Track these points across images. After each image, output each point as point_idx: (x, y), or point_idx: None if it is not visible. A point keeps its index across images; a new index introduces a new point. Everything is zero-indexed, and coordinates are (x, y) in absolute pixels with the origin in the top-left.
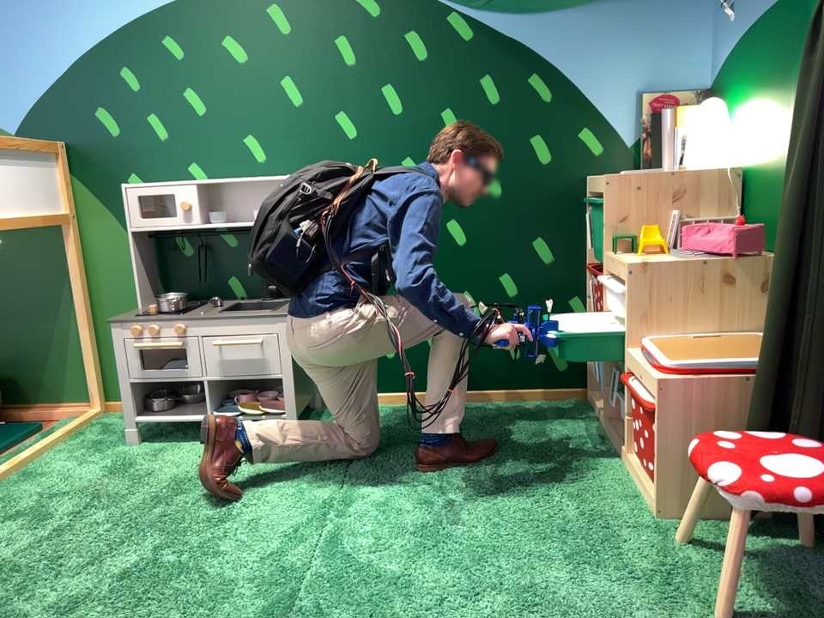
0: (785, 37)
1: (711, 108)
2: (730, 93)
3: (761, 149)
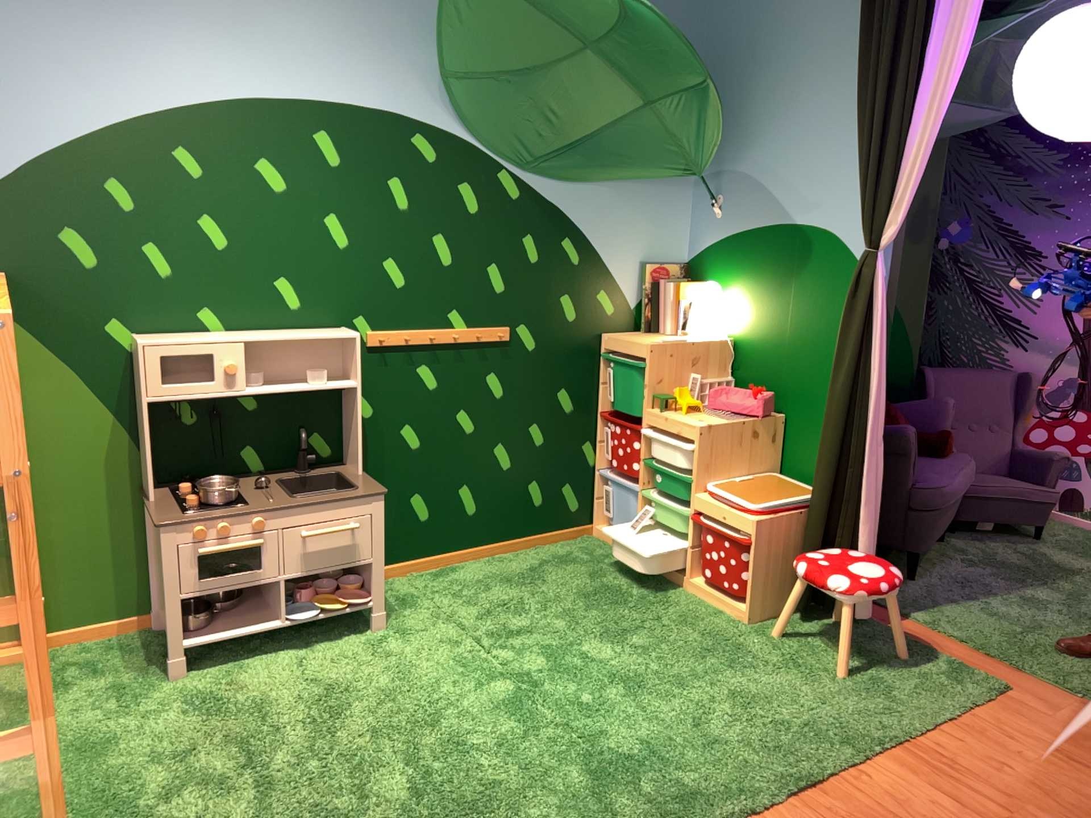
0: (778, 258)
1: (710, 292)
2: (712, 277)
3: (750, 331)
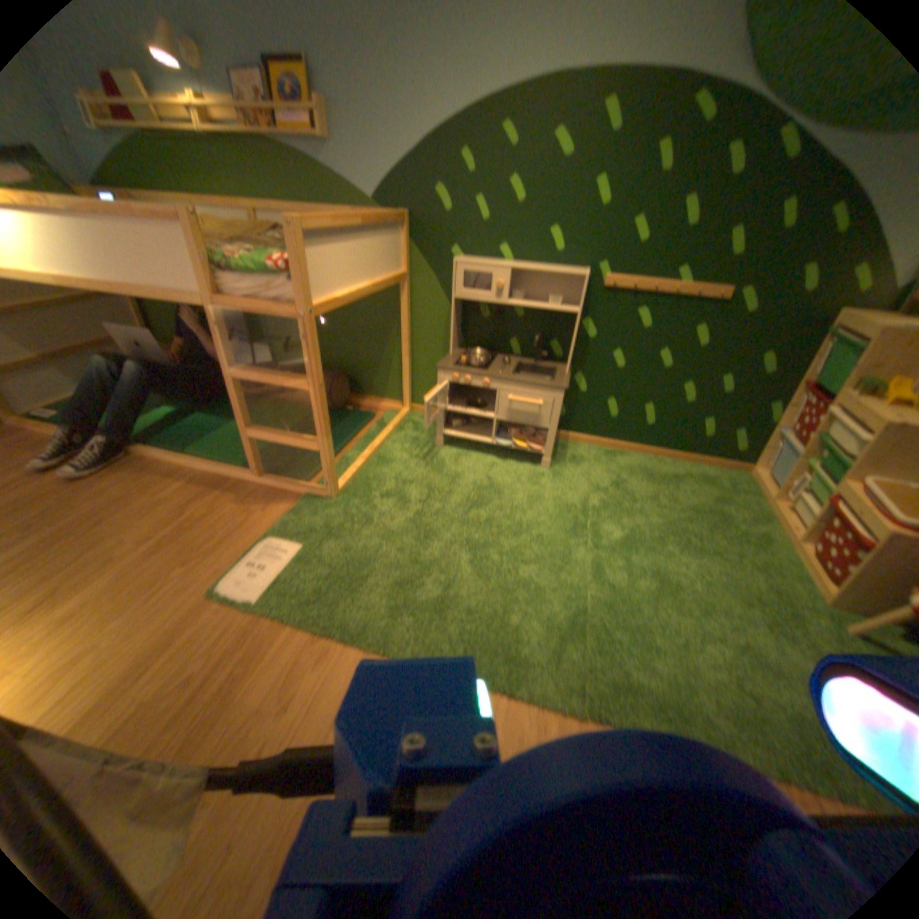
0: None
1: None
2: None
3: None
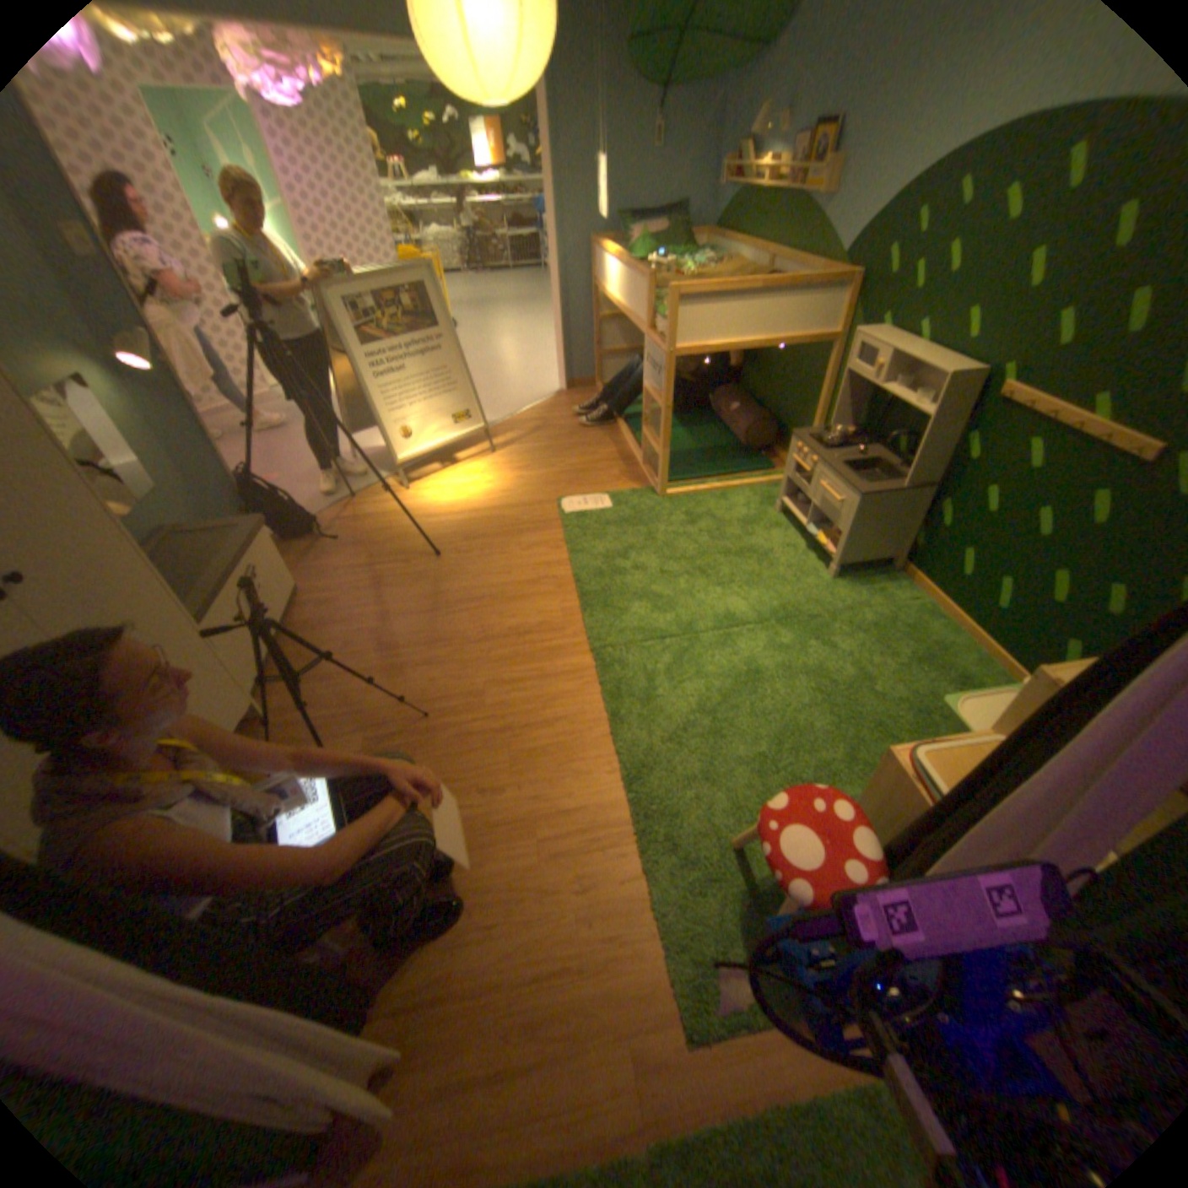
0: None
1: None
2: None
3: None
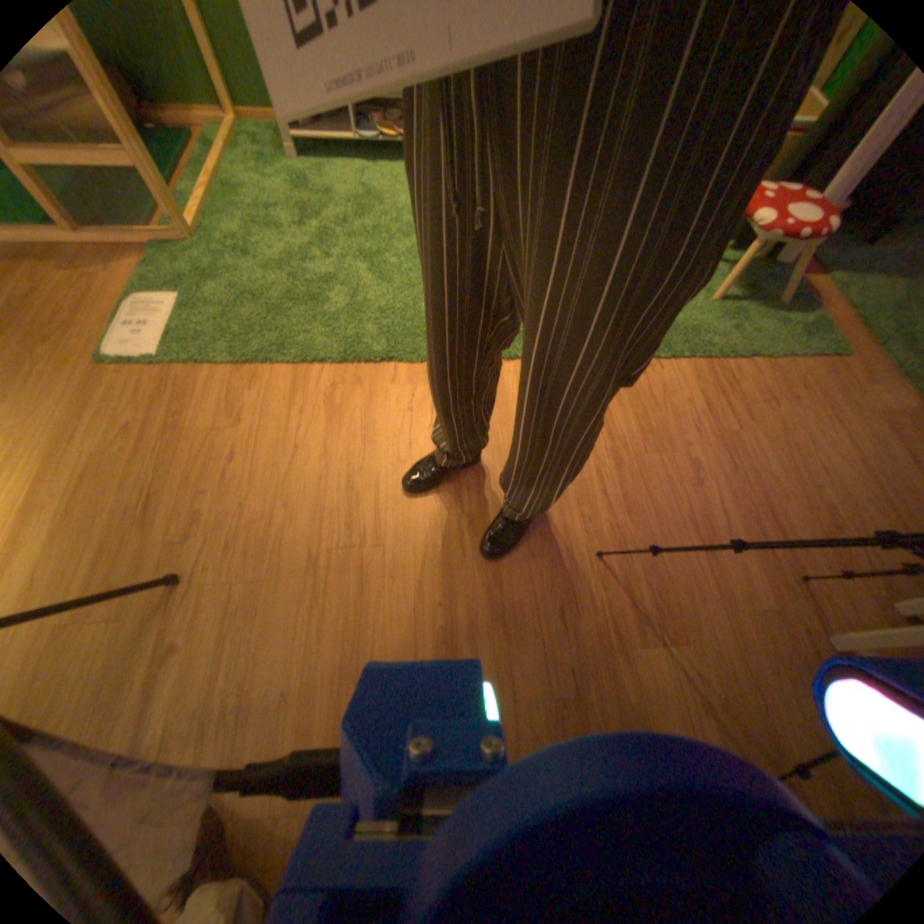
0: None
1: None
2: None
3: None
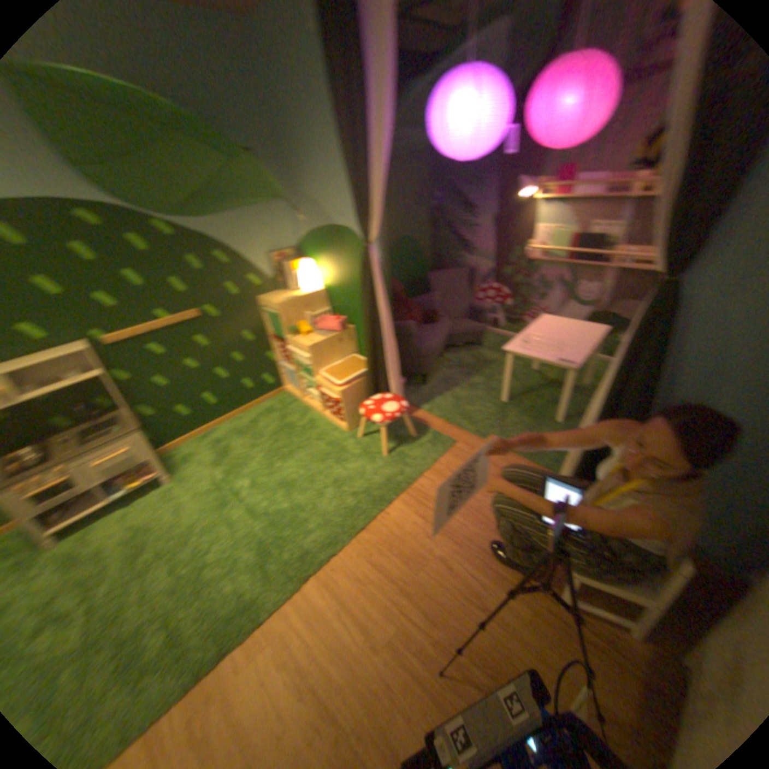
0: (334, 243)
1: (306, 265)
2: (308, 254)
3: (332, 284)
